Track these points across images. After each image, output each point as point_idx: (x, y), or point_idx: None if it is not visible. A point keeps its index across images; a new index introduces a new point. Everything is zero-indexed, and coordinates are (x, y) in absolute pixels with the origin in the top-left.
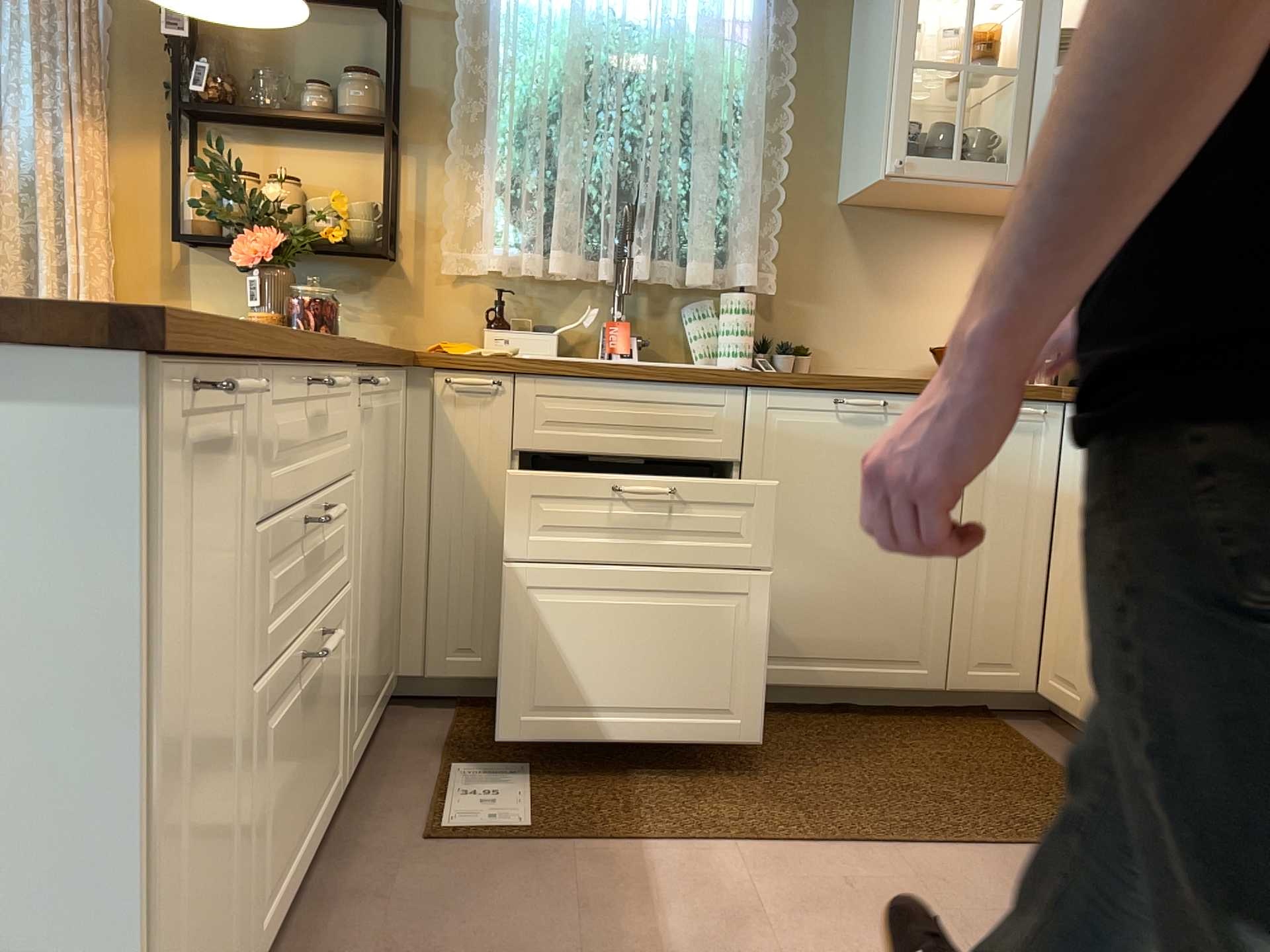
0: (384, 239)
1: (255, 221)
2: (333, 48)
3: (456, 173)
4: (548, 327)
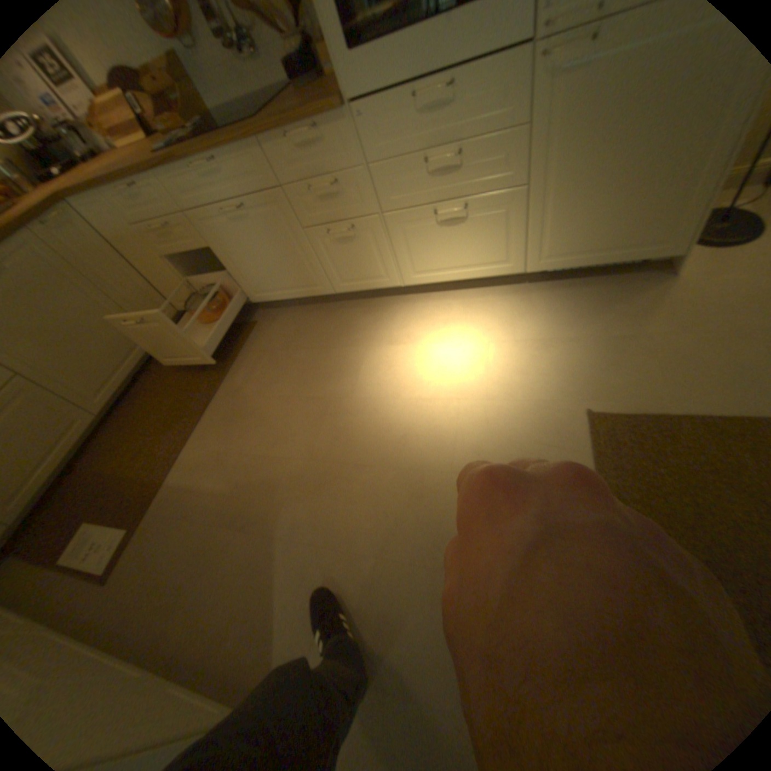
0: None
1: None
2: None
3: None
4: None
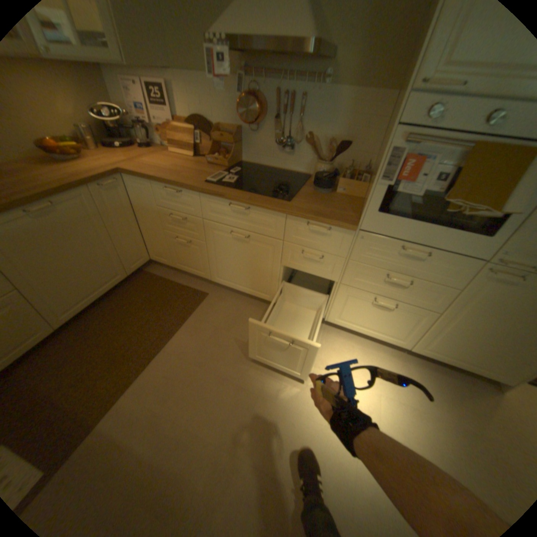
0: None
1: None
2: None
3: None
4: None
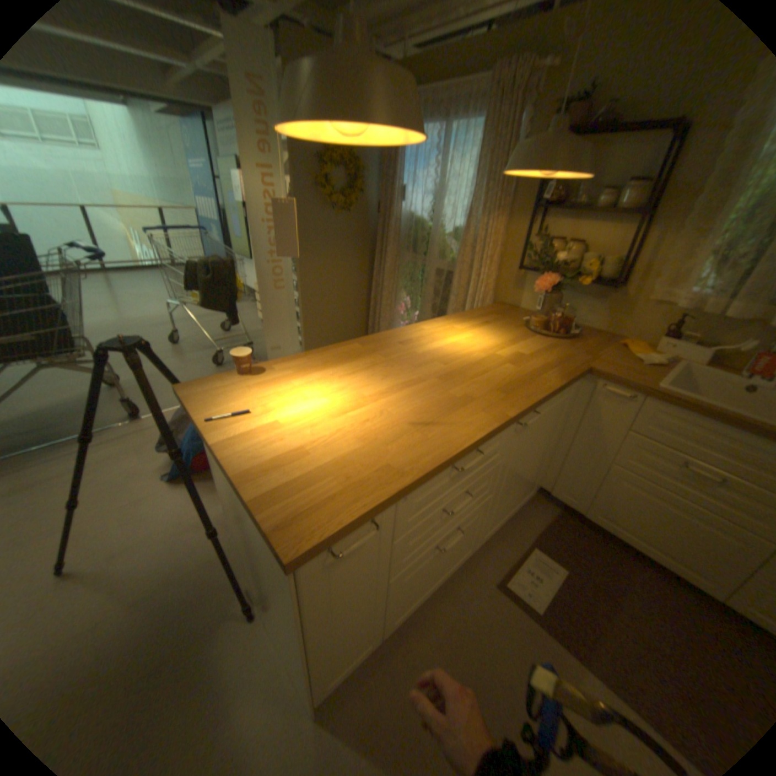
0: (622, 273)
1: (550, 267)
2: (630, 158)
3: (685, 239)
4: (711, 343)
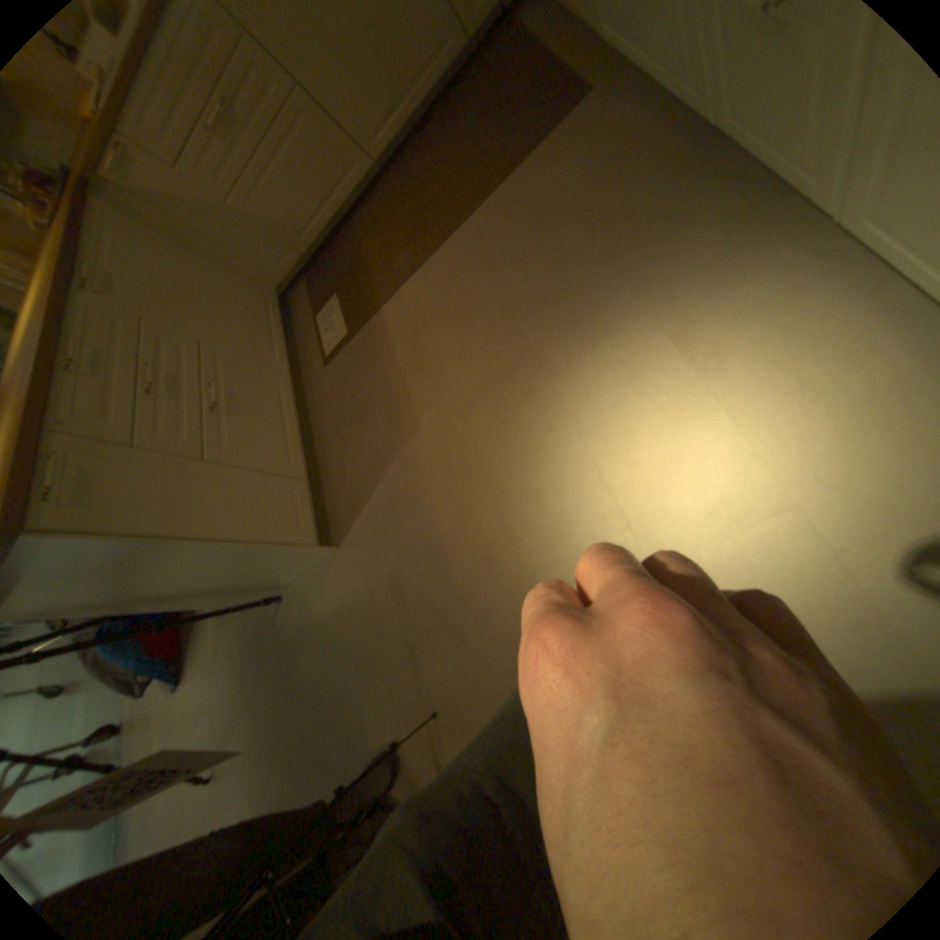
0: None
1: None
2: None
3: None
4: None
